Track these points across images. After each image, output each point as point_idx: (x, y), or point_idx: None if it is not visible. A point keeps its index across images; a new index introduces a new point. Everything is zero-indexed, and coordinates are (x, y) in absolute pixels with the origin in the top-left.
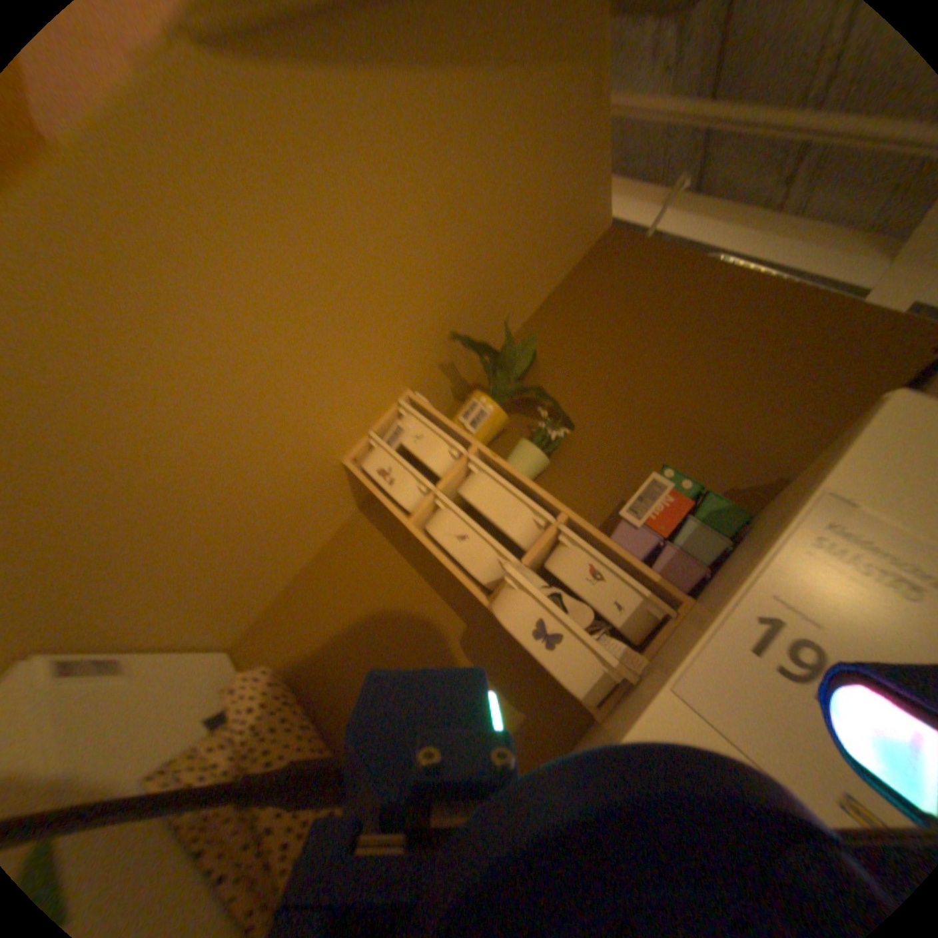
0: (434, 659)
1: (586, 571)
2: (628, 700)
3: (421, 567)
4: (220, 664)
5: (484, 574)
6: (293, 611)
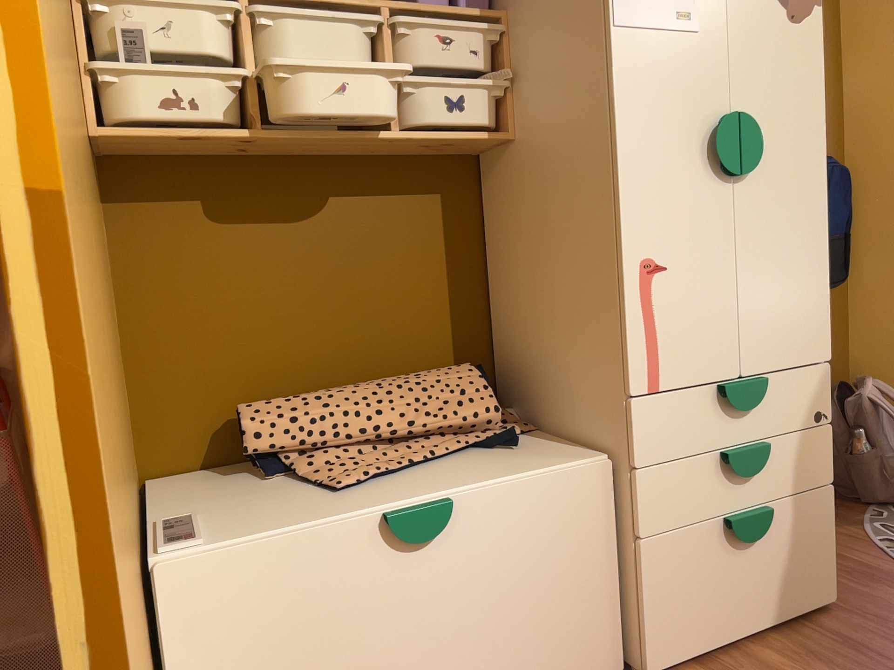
0: (347, 245)
1: (437, 42)
2: (521, 105)
3: (253, 188)
4: (162, 482)
5: (366, 113)
6: (162, 368)
